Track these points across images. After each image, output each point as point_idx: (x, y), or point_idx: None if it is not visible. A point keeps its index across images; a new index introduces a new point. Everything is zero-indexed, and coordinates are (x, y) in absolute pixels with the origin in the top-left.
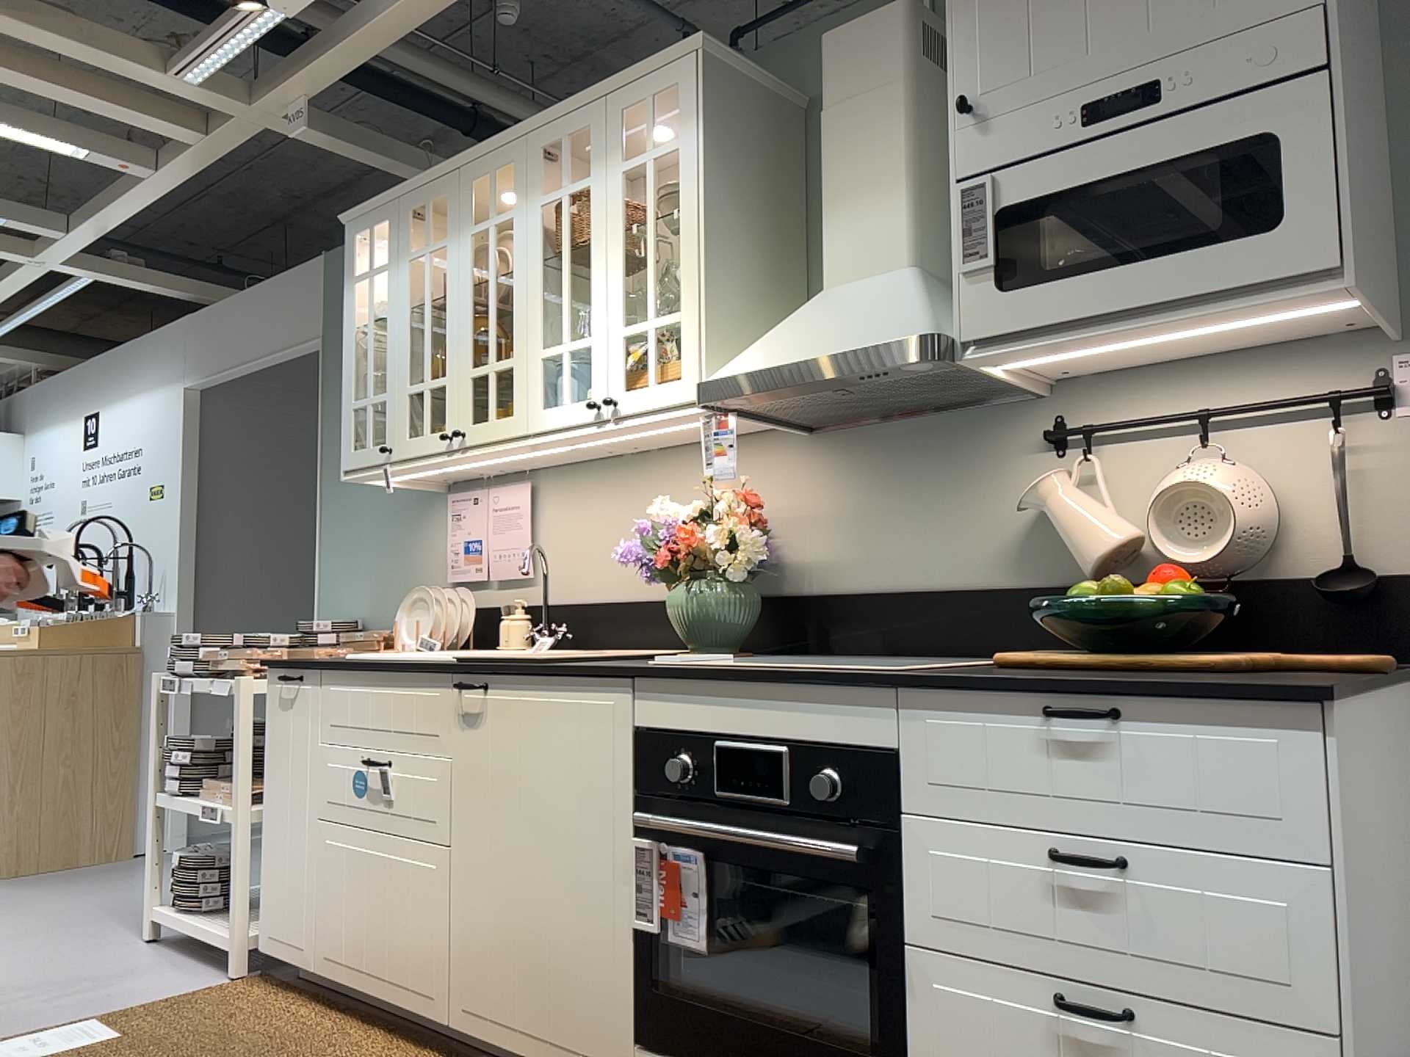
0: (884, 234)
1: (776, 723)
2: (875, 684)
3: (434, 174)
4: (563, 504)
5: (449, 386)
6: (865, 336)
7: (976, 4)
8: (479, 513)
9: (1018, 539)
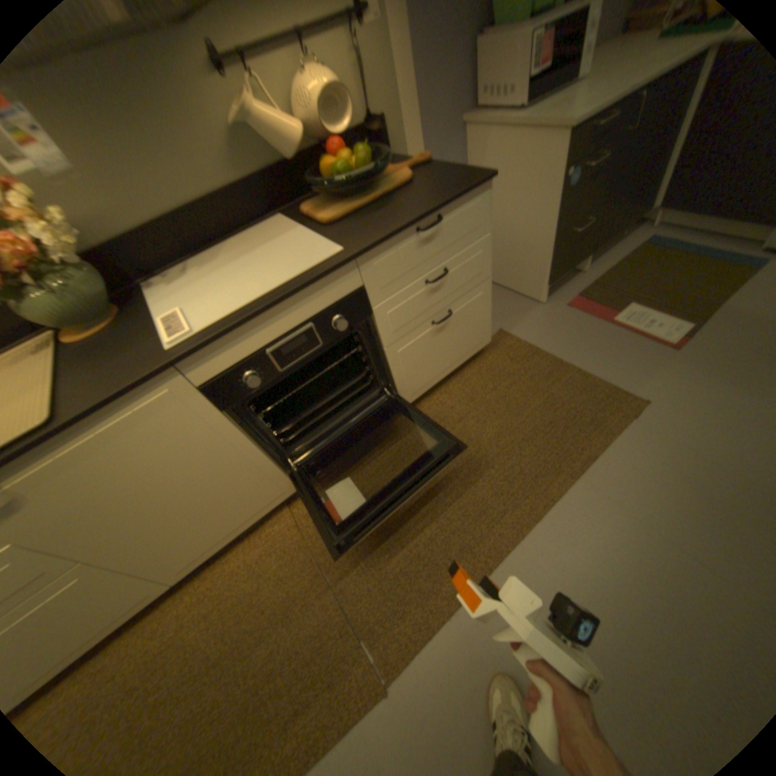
0: None
1: (298, 317)
2: (348, 264)
3: None
4: None
5: None
6: None
7: None
8: None
9: (227, 149)
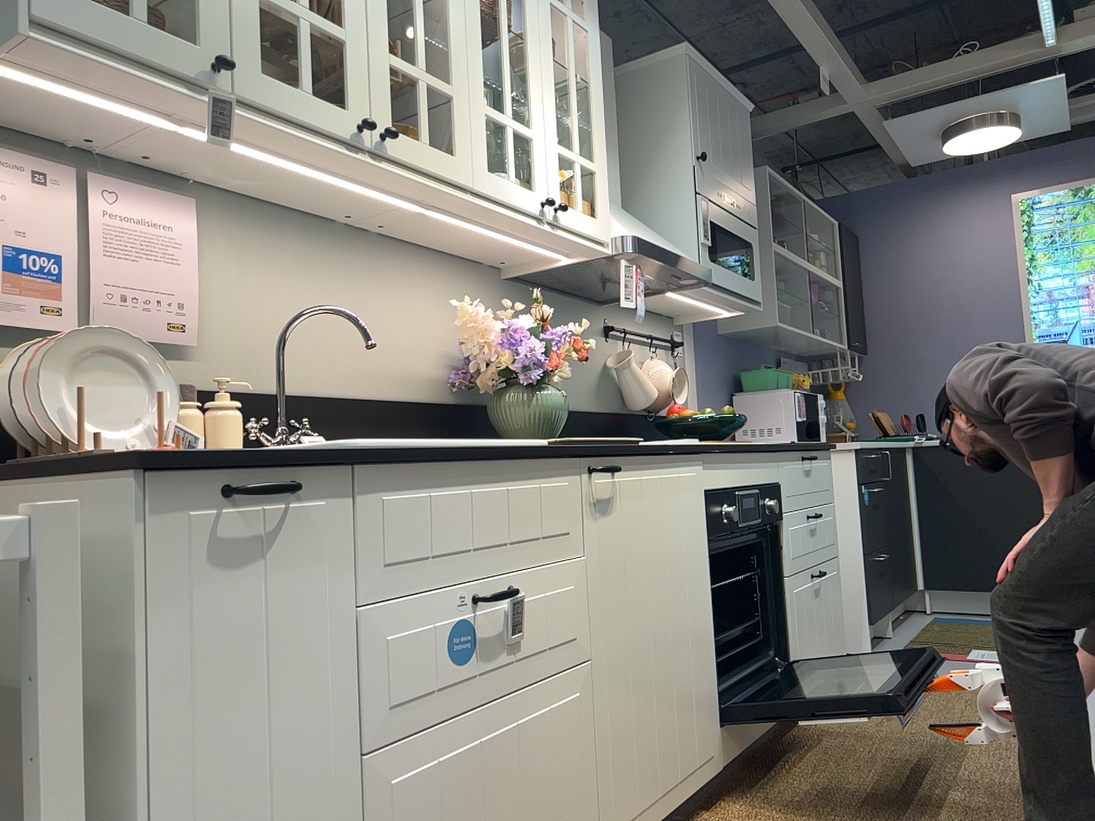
0: (615, 180)
1: (753, 476)
2: (780, 450)
3: None
4: (245, 252)
5: (352, 51)
6: (683, 254)
7: (699, 109)
8: (57, 207)
9: (599, 383)
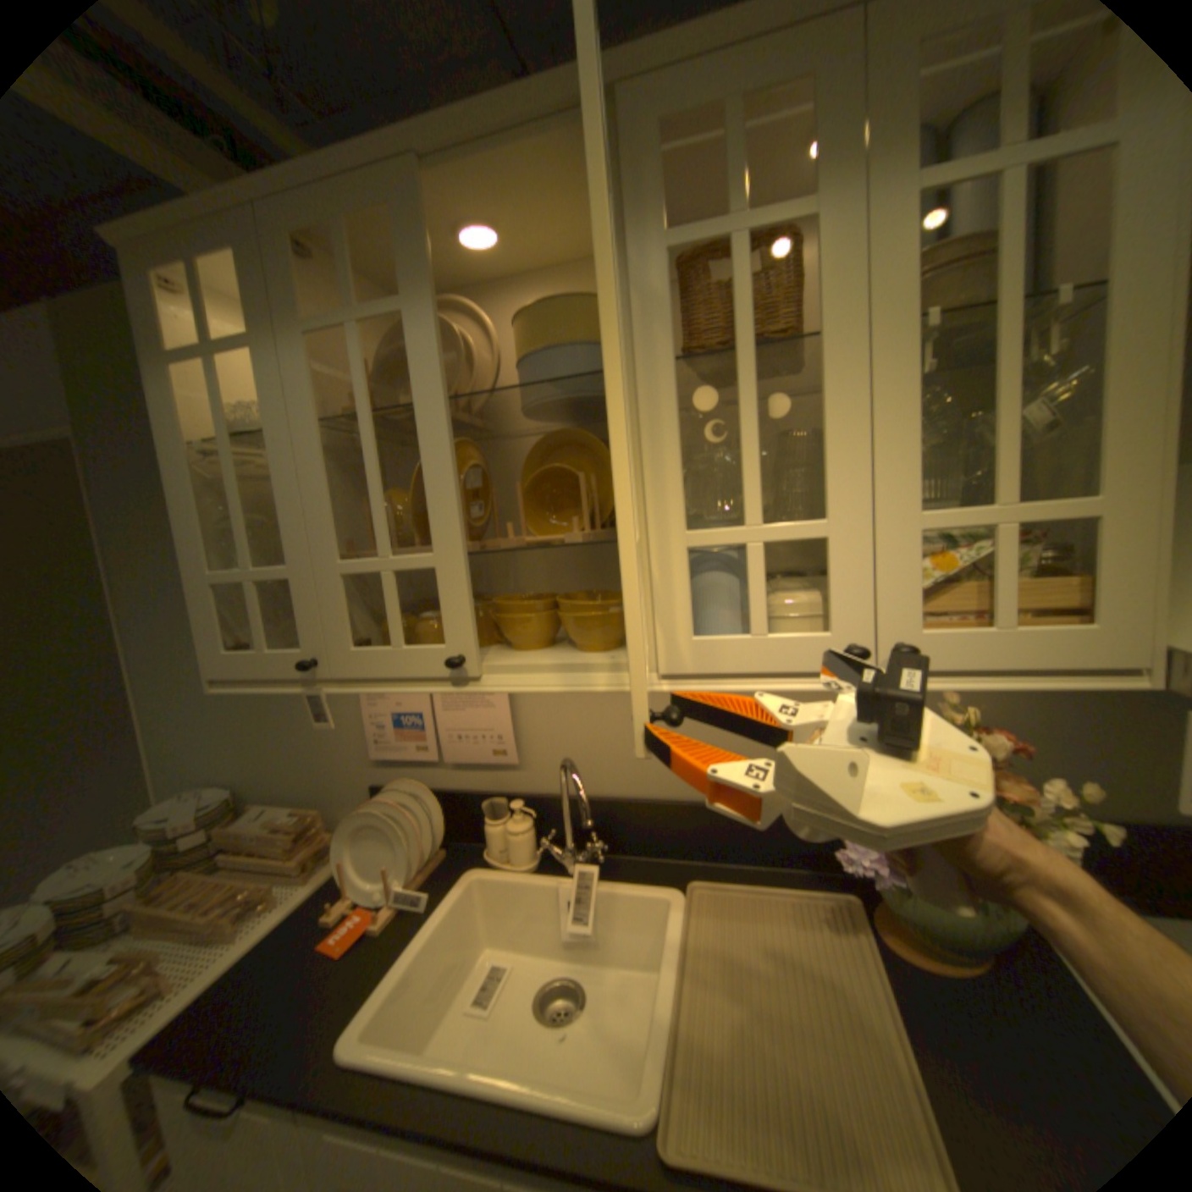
0: None
1: None
2: None
3: (342, 154)
4: None
5: (443, 573)
6: None
7: None
8: None
9: None
